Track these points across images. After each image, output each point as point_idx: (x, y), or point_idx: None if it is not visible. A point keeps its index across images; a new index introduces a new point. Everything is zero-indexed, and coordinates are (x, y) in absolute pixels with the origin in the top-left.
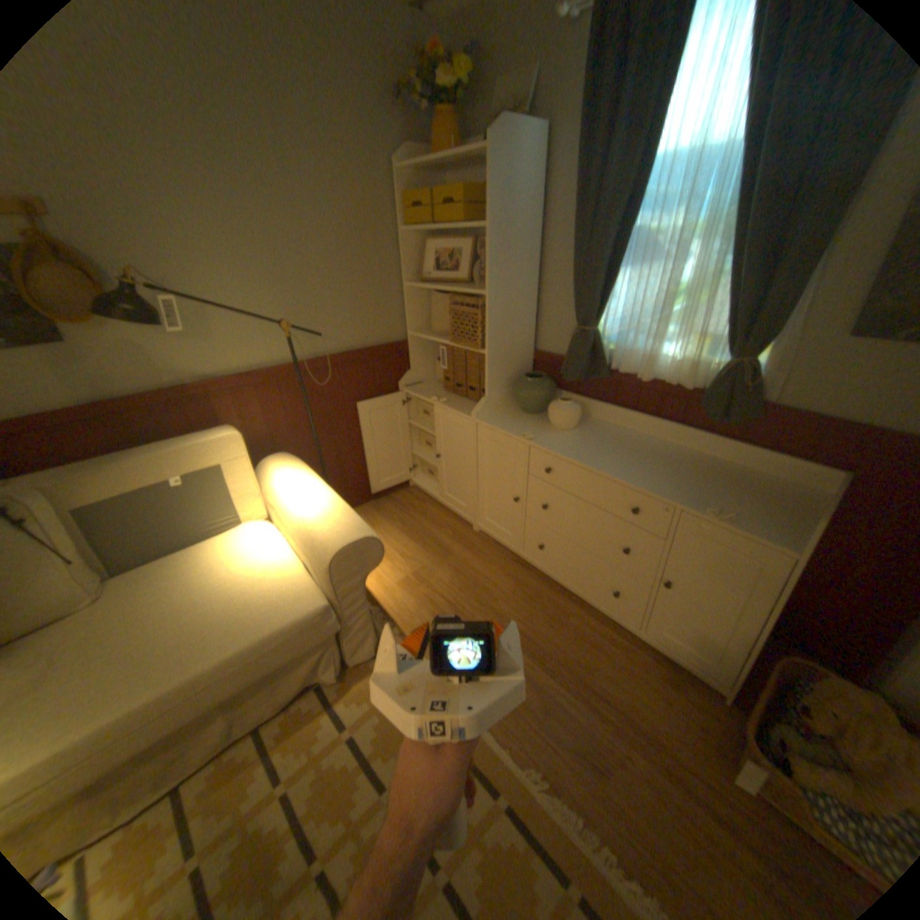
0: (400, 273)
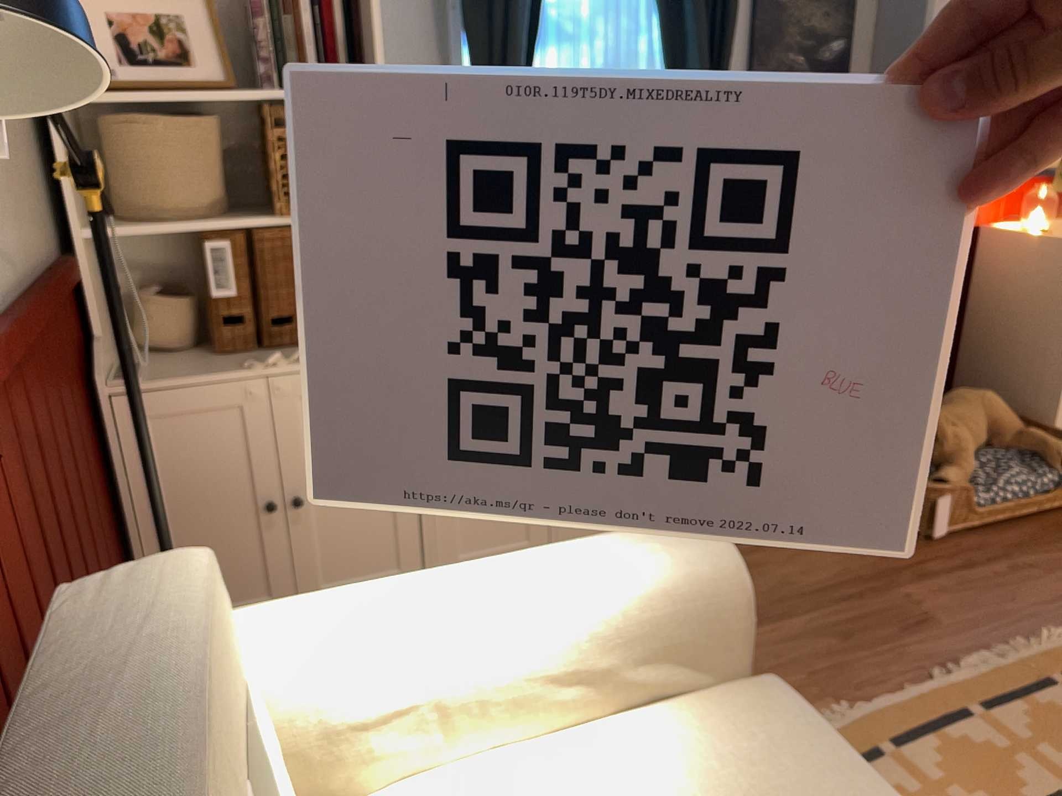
0: None
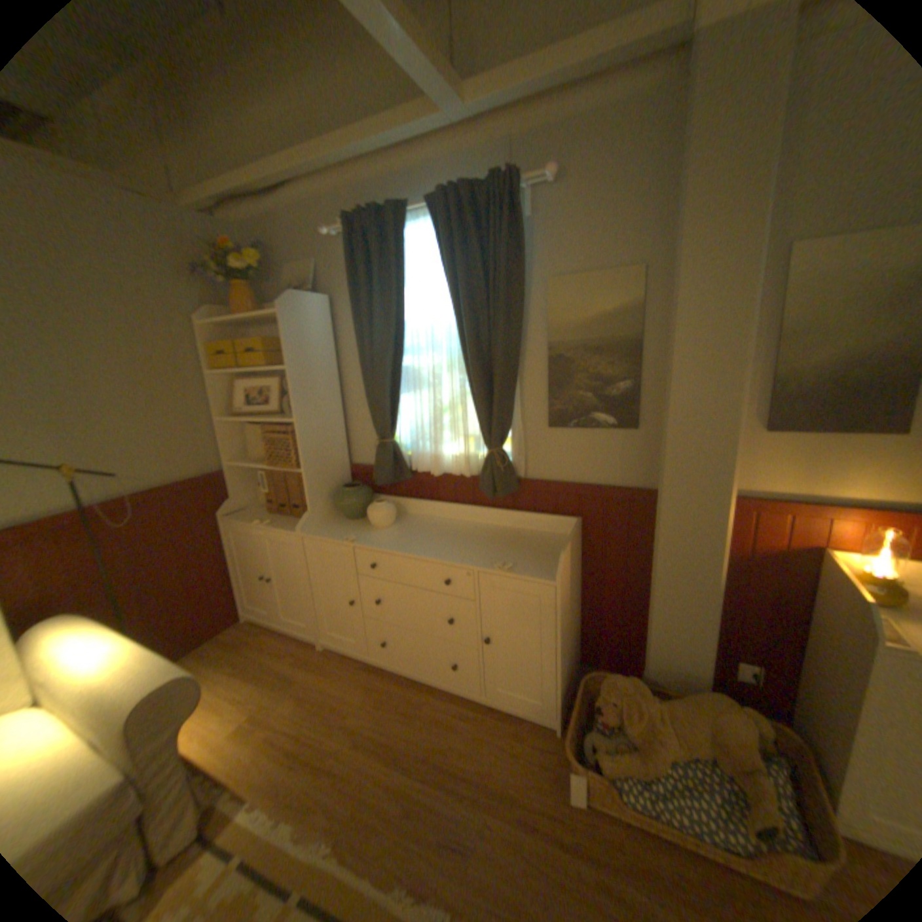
0: (208, 410)
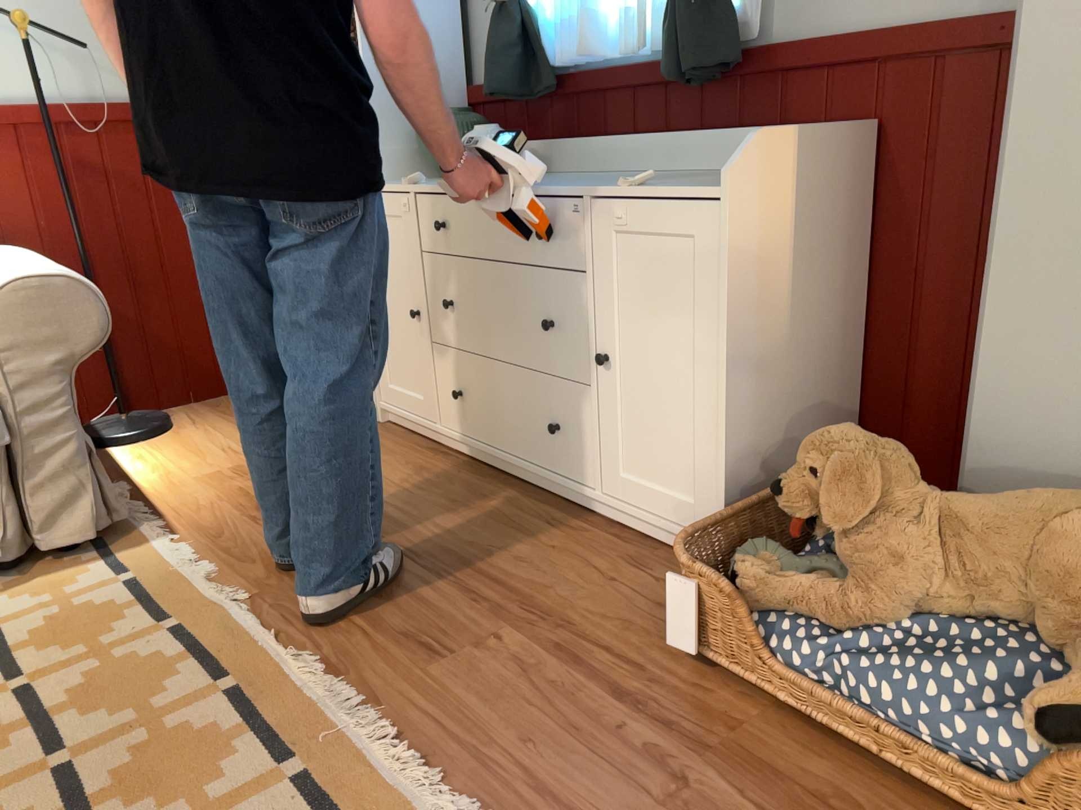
0: None
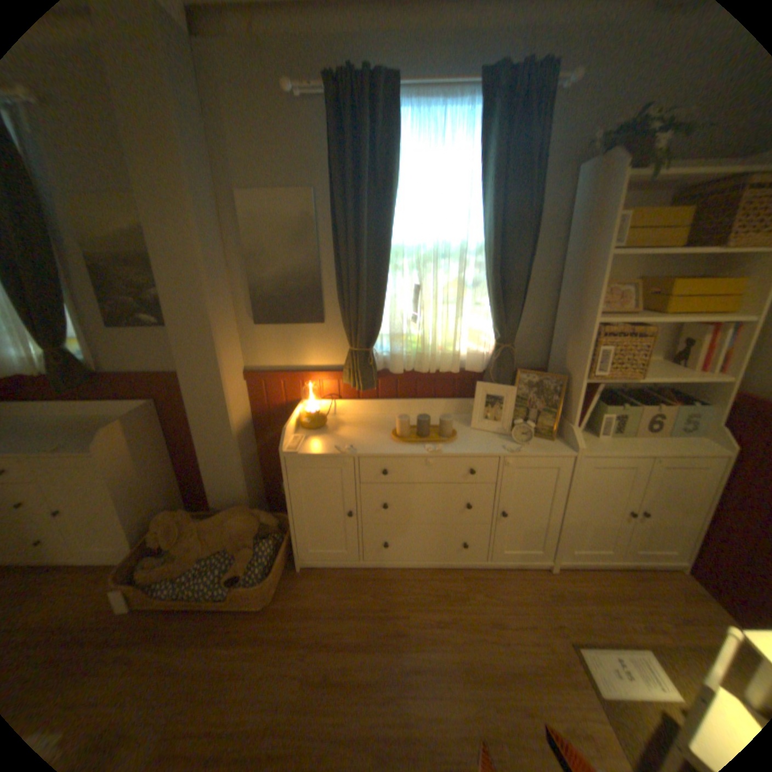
0: None
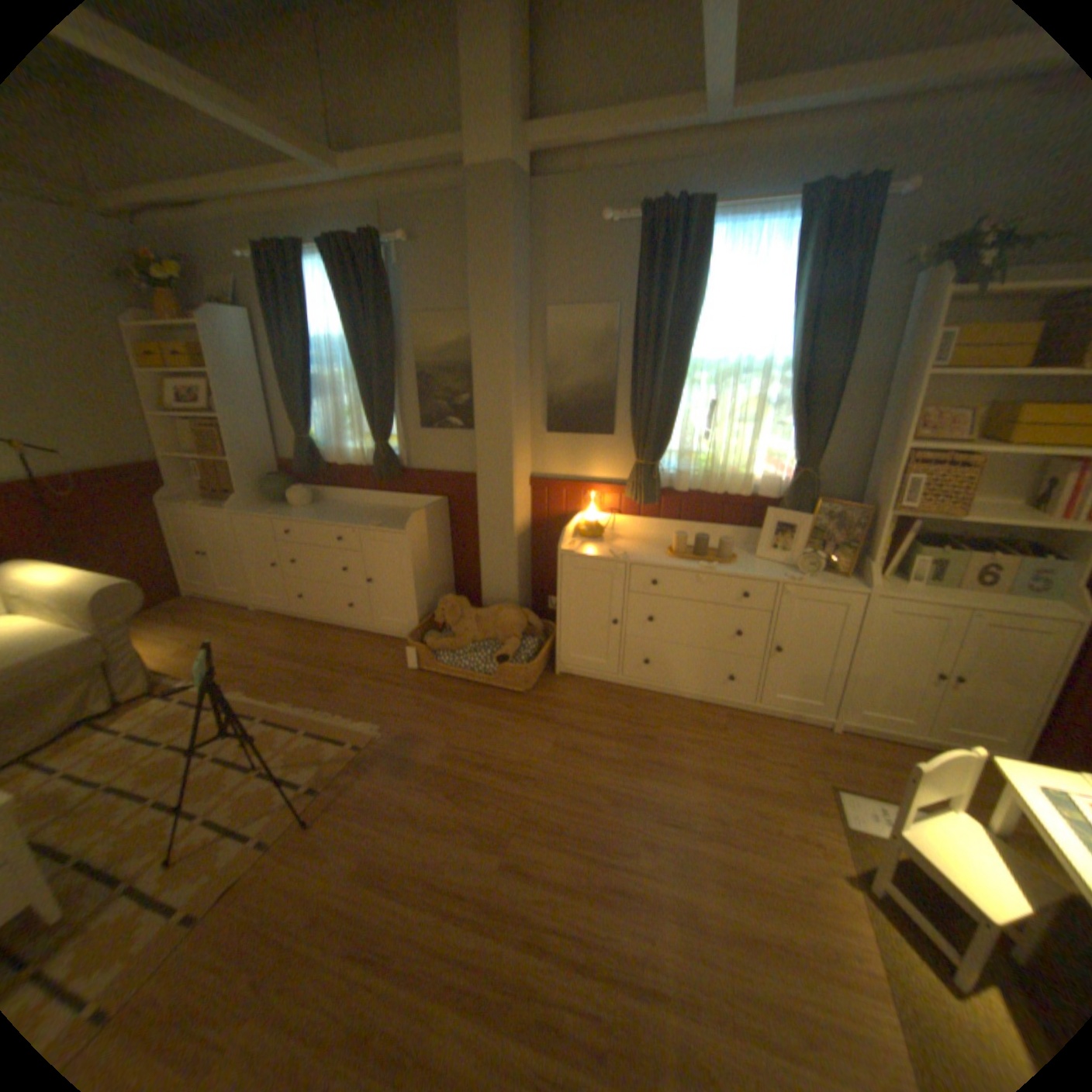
0: (138, 407)
